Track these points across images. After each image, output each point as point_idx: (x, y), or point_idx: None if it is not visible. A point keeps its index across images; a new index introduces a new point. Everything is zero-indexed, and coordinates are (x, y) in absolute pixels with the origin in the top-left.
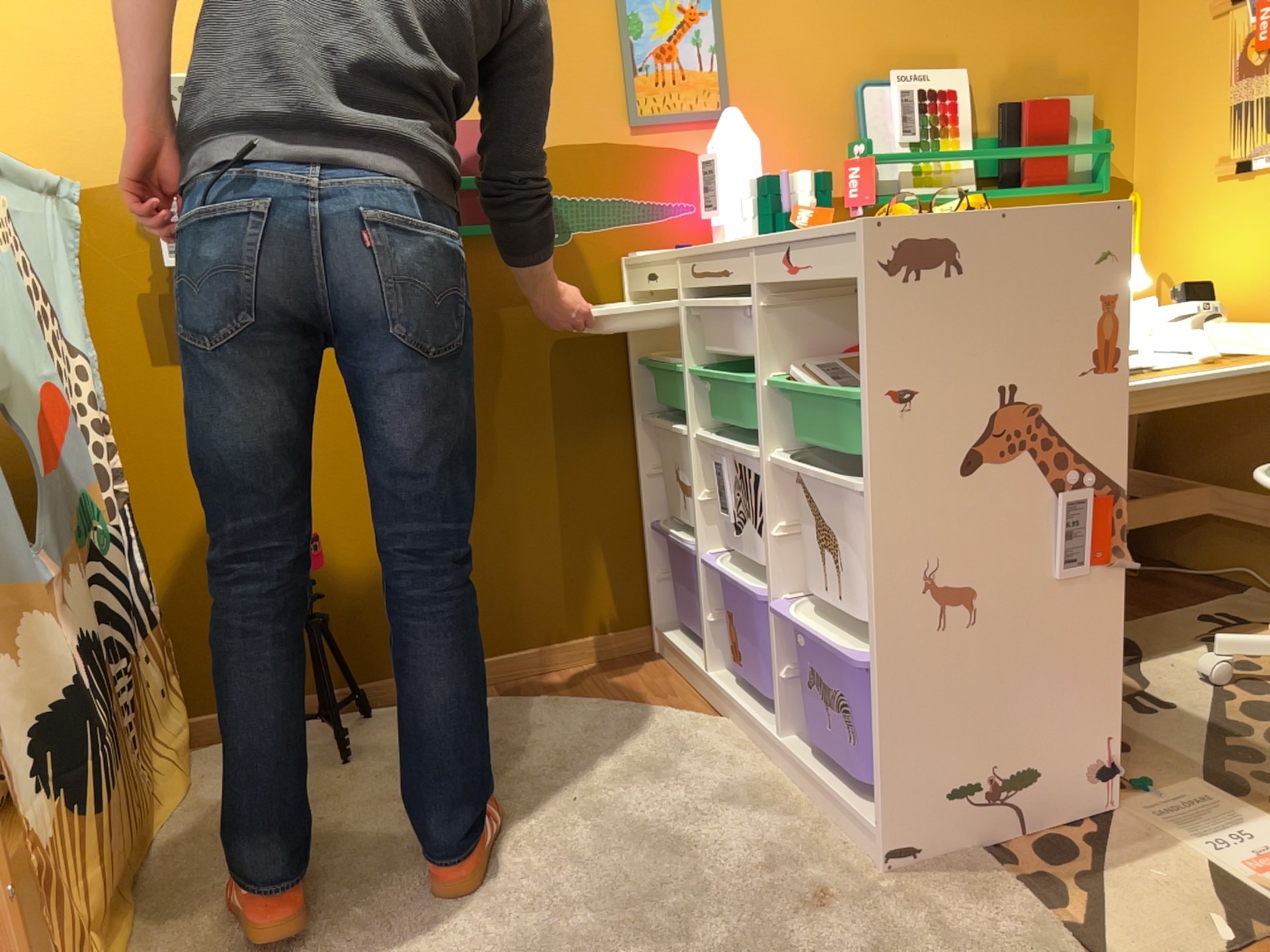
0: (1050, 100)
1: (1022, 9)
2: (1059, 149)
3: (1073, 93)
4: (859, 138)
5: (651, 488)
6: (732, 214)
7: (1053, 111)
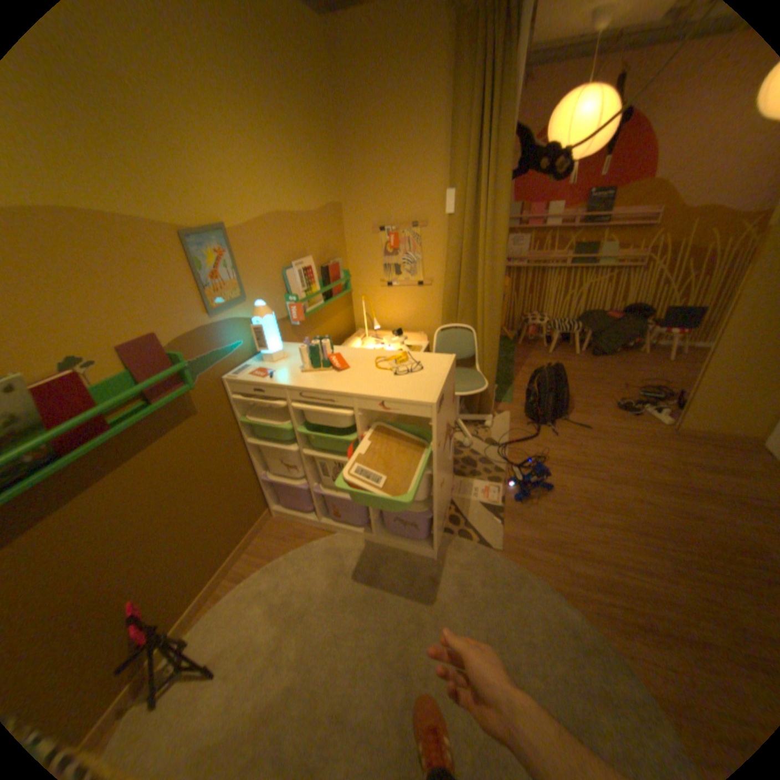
0: (333, 263)
1: (319, 228)
2: (341, 282)
3: (335, 257)
4: (287, 292)
5: (258, 463)
6: (273, 349)
7: (336, 268)
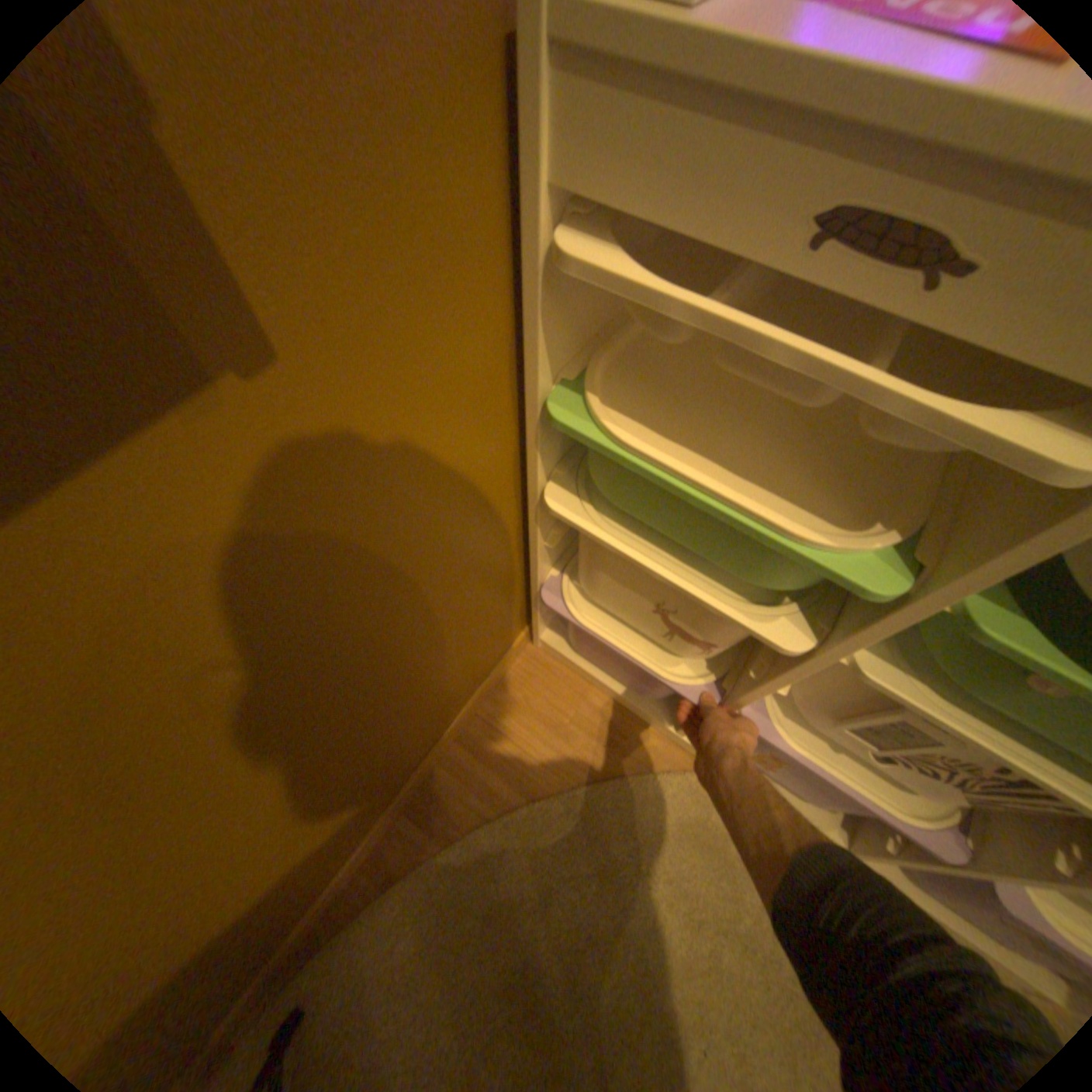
0: None
1: None
2: None
3: None
4: None
5: (548, 551)
6: None
7: None
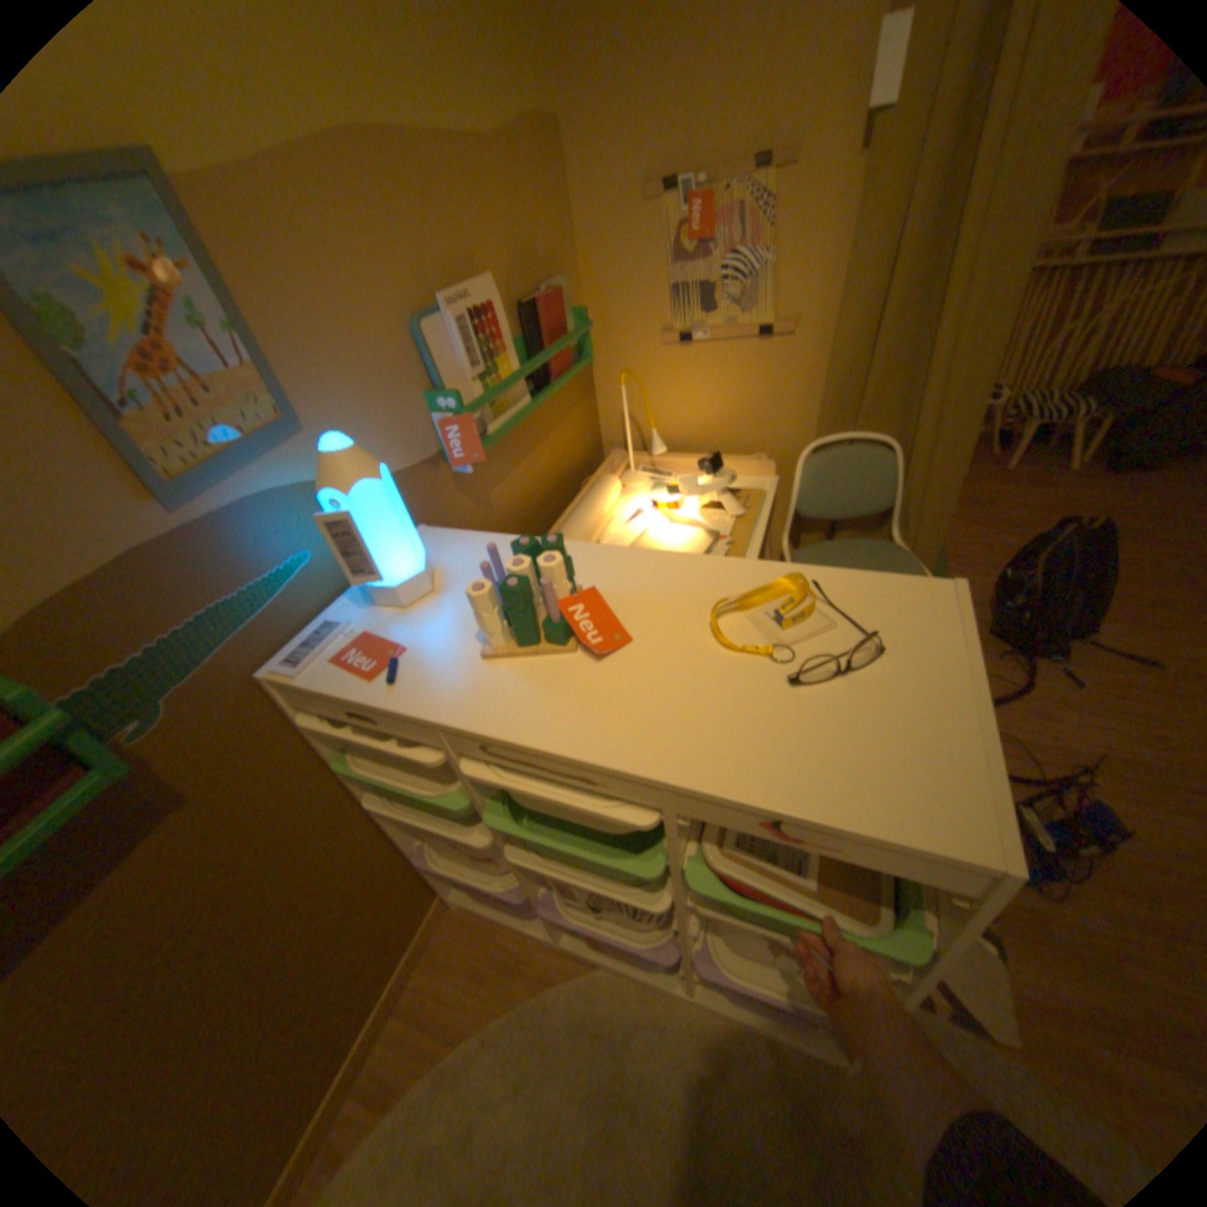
0: (549, 287)
1: (506, 187)
2: (571, 339)
3: (552, 272)
4: (430, 381)
5: (401, 831)
6: (397, 570)
7: (556, 301)
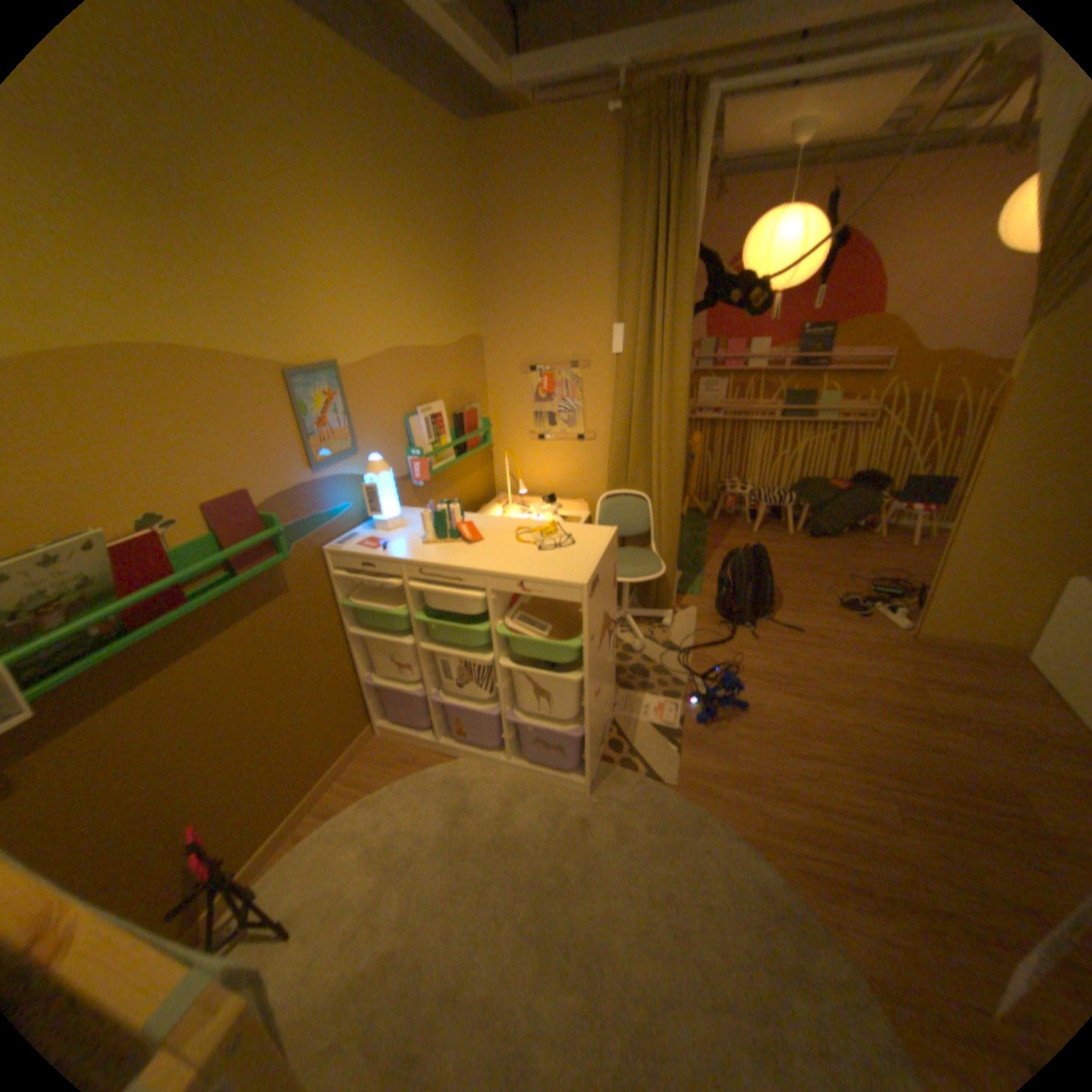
0: (470, 409)
1: (453, 366)
2: (479, 433)
3: (472, 402)
4: (409, 444)
5: (361, 662)
6: (388, 514)
7: (473, 415)
